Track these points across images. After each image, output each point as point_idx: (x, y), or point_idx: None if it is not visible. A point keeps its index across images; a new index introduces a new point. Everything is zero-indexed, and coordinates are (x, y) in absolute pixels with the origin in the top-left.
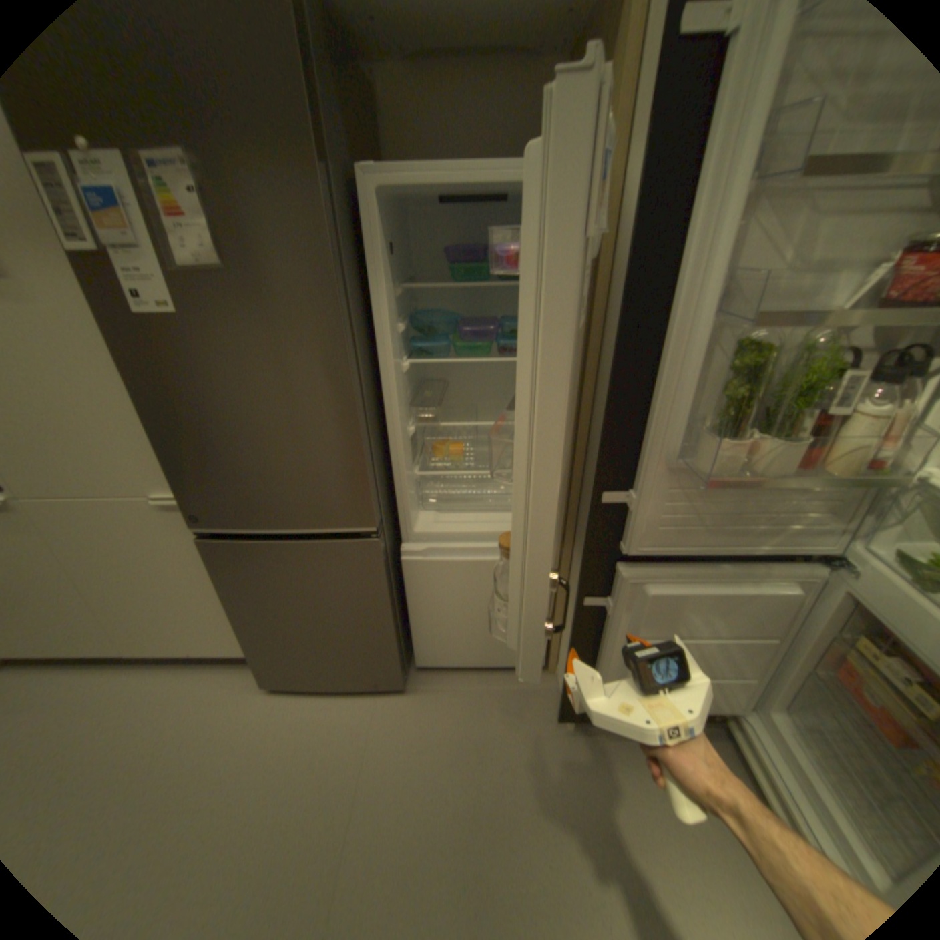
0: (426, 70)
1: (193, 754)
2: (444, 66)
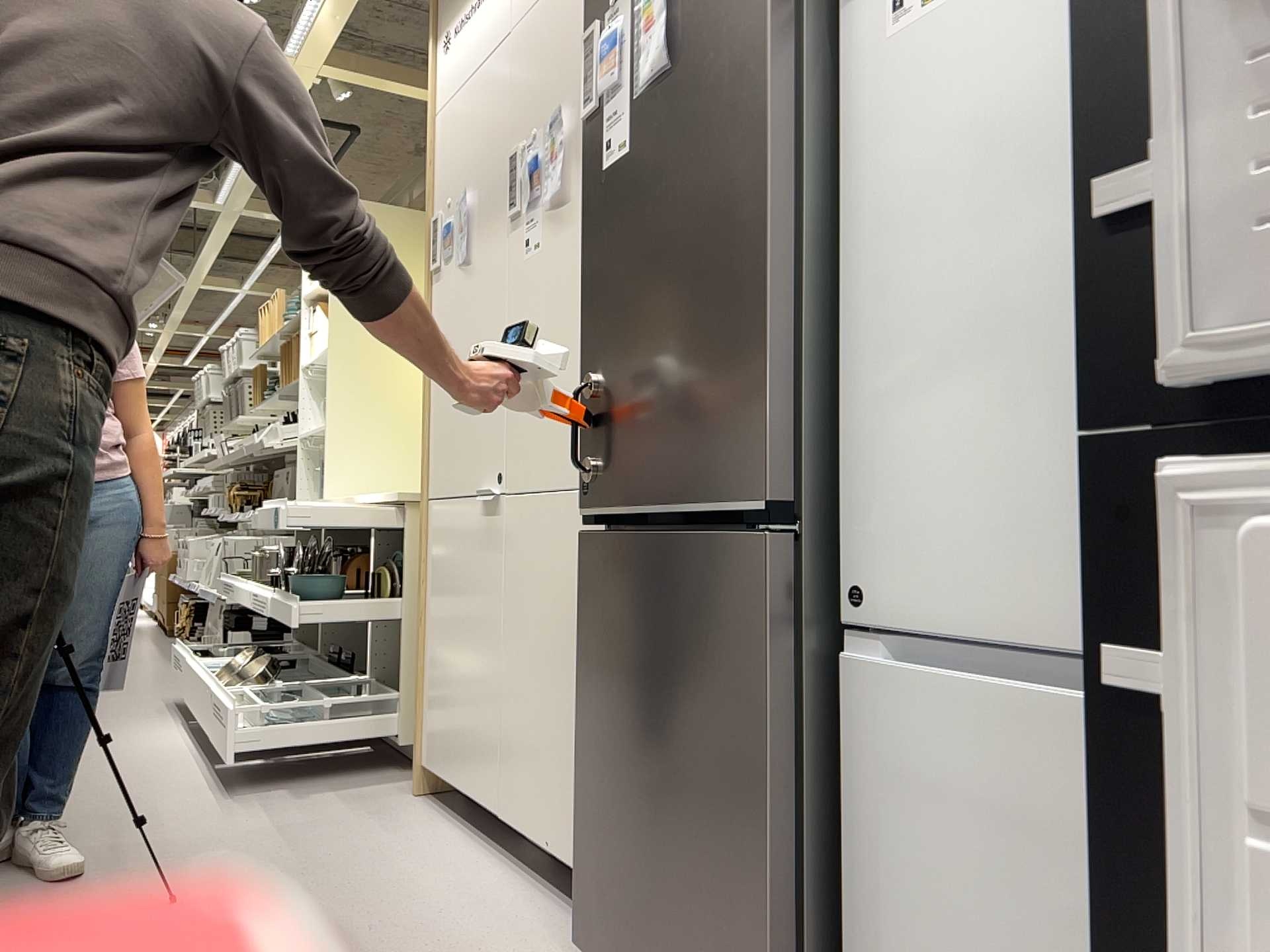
0: None
1: None
2: None
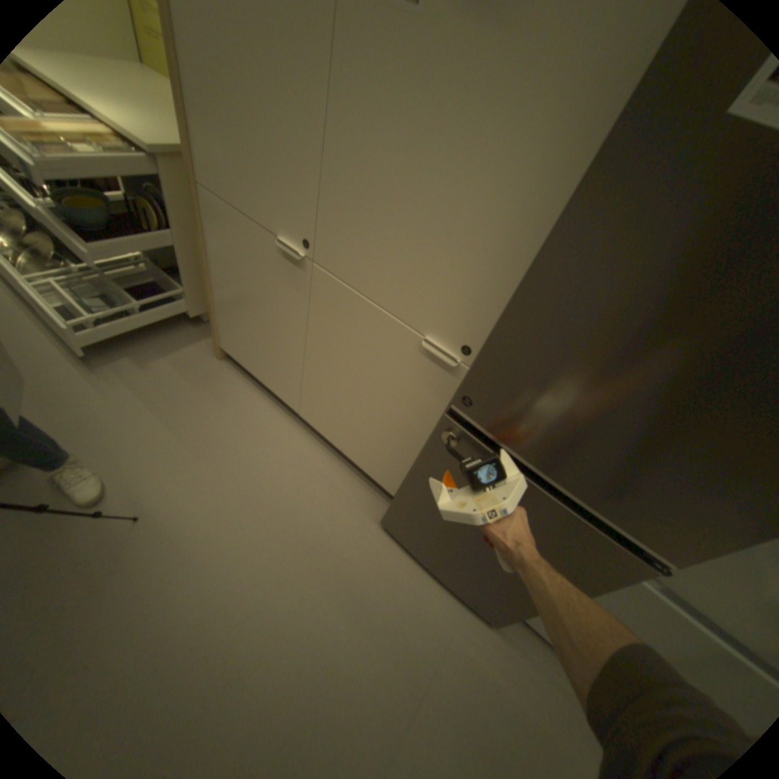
0: None
1: (317, 542)
2: None
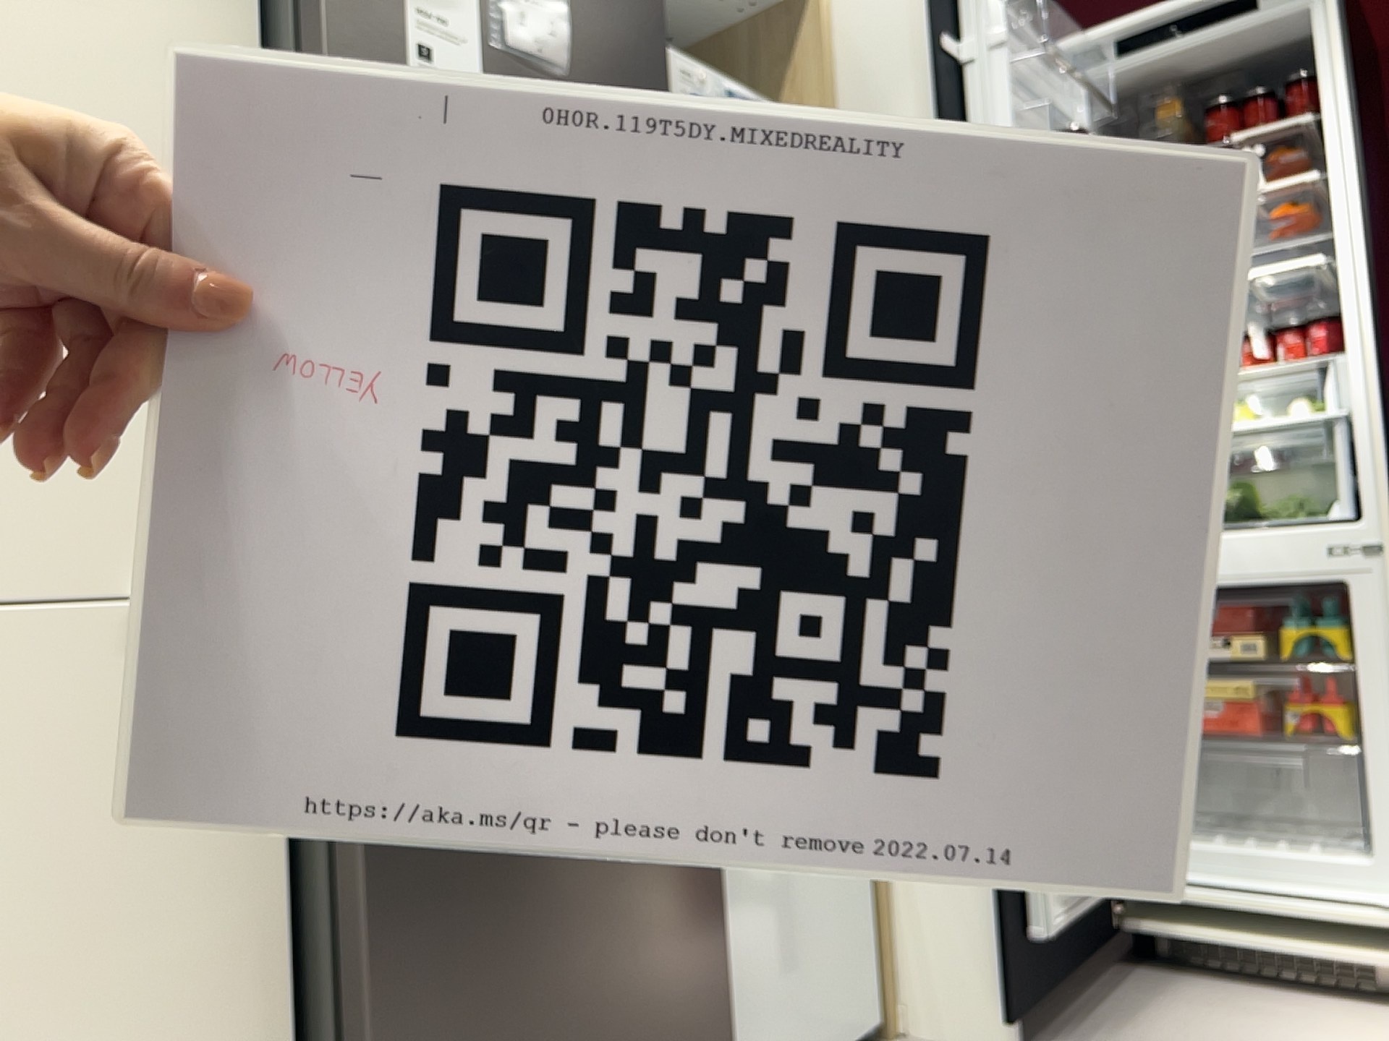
0: None
1: None
2: None
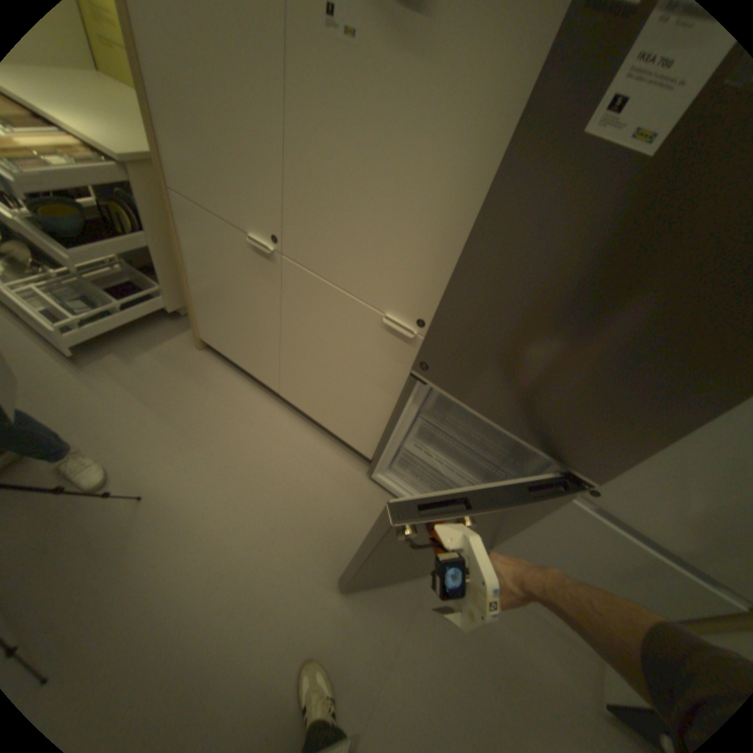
0: None
1: (306, 506)
2: None
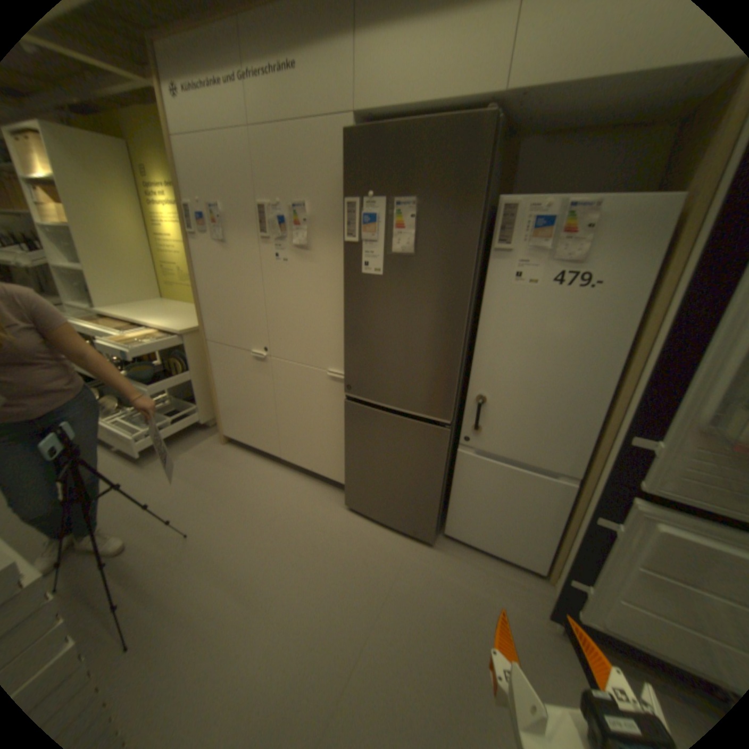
0: (558, 140)
1: (305, 526)
2: (572, 136)
